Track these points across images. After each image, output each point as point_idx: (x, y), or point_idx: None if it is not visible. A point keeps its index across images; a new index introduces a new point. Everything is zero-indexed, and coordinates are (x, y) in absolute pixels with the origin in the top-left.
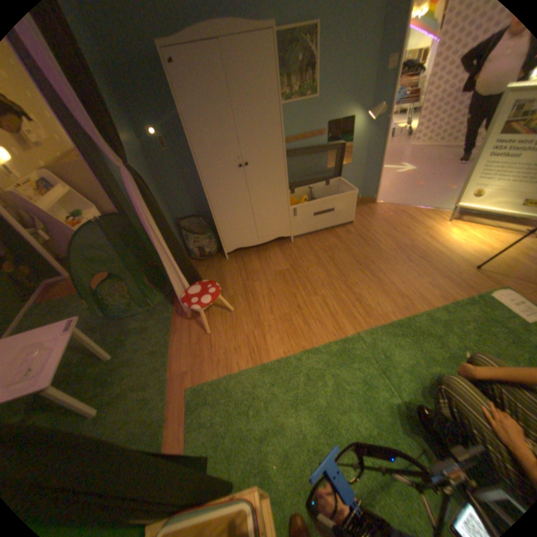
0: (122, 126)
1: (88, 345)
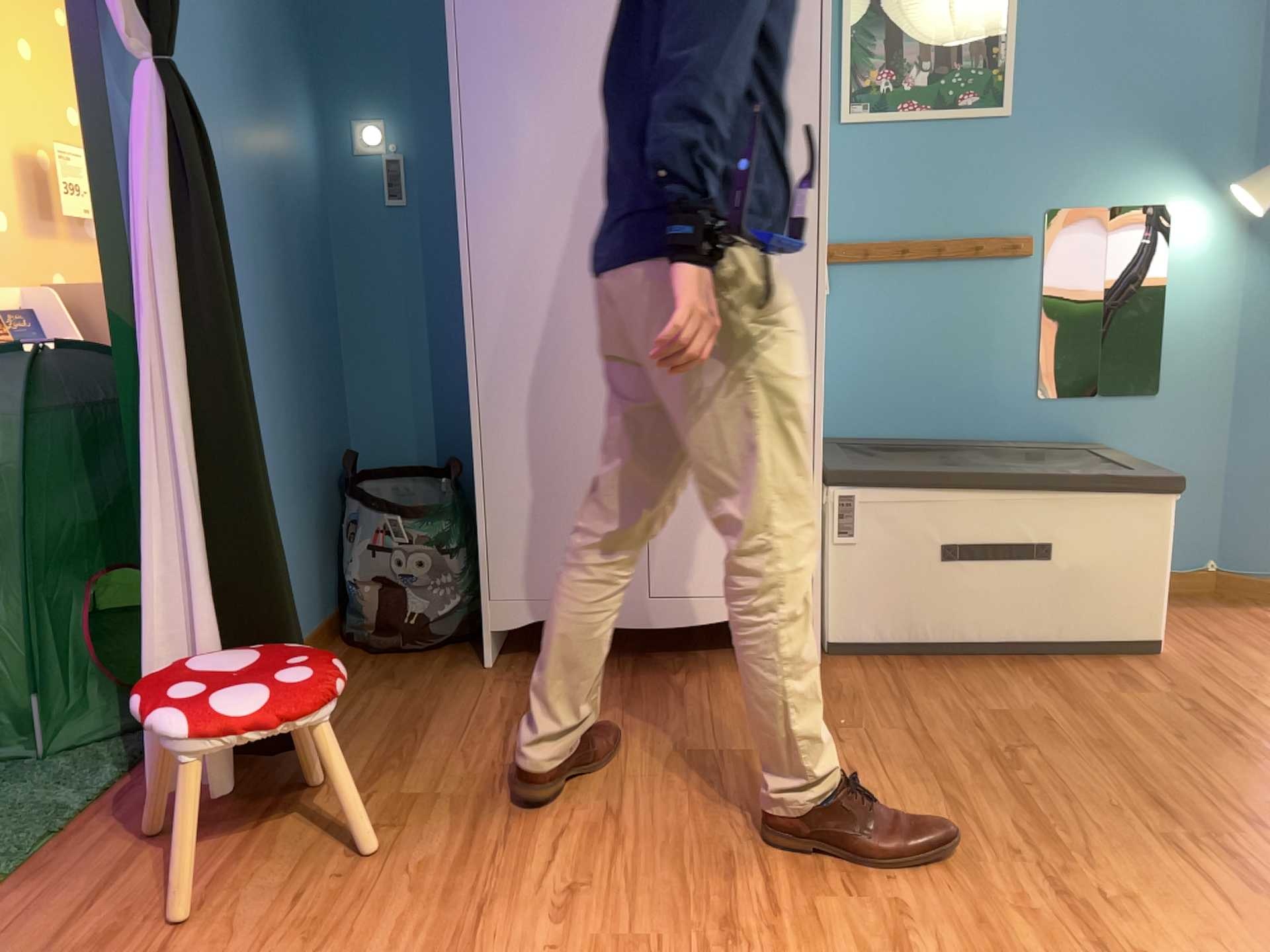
0: (275, 70)
1: None
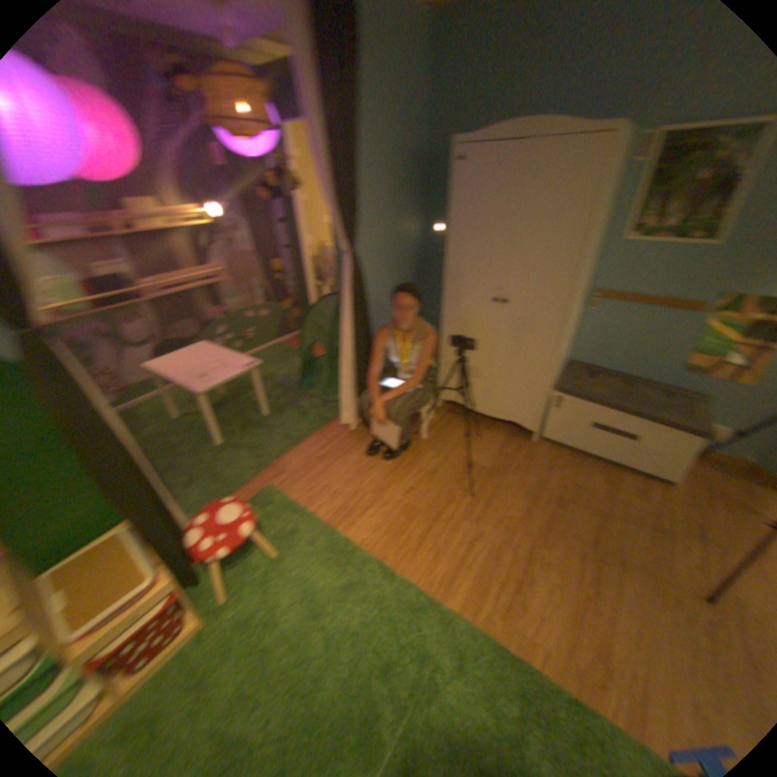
0: (405, 215)
1: (265, 393)
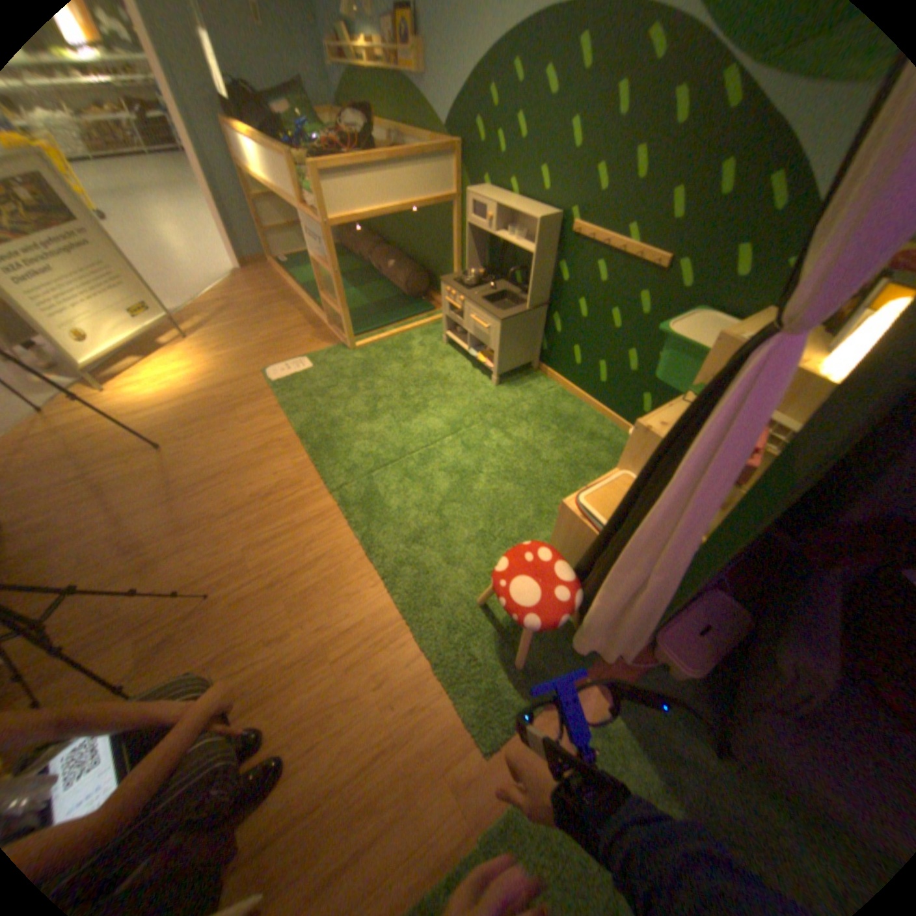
0: None
1: None
